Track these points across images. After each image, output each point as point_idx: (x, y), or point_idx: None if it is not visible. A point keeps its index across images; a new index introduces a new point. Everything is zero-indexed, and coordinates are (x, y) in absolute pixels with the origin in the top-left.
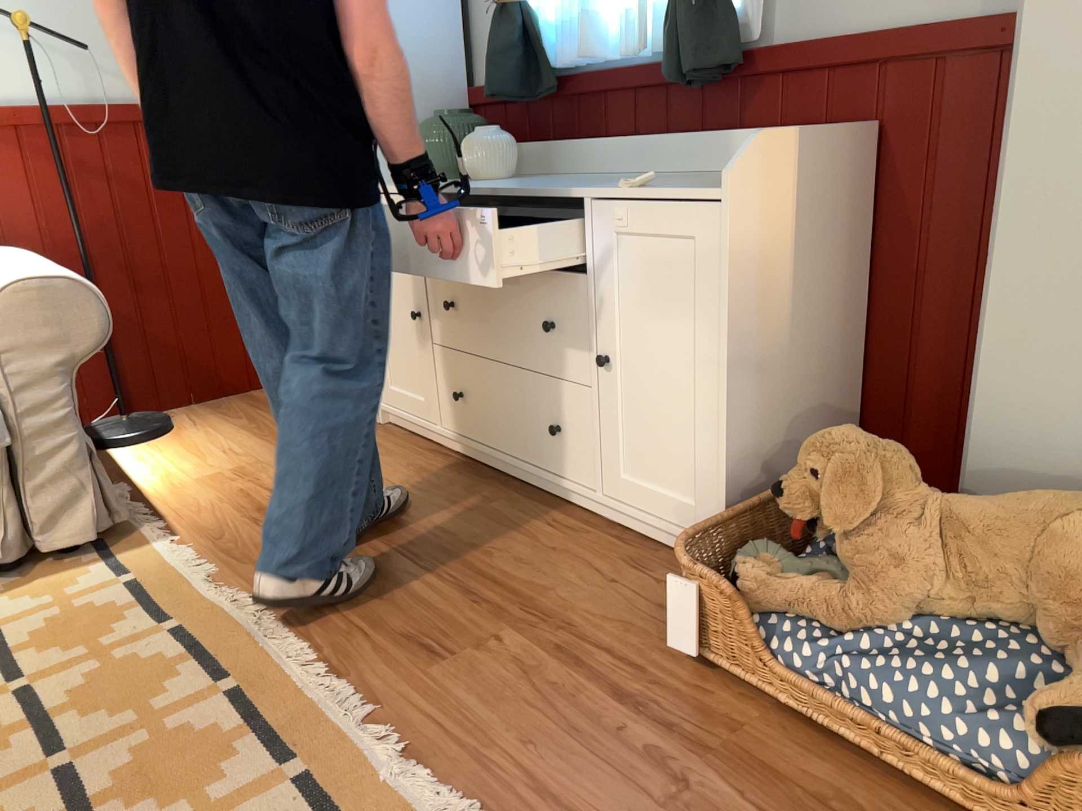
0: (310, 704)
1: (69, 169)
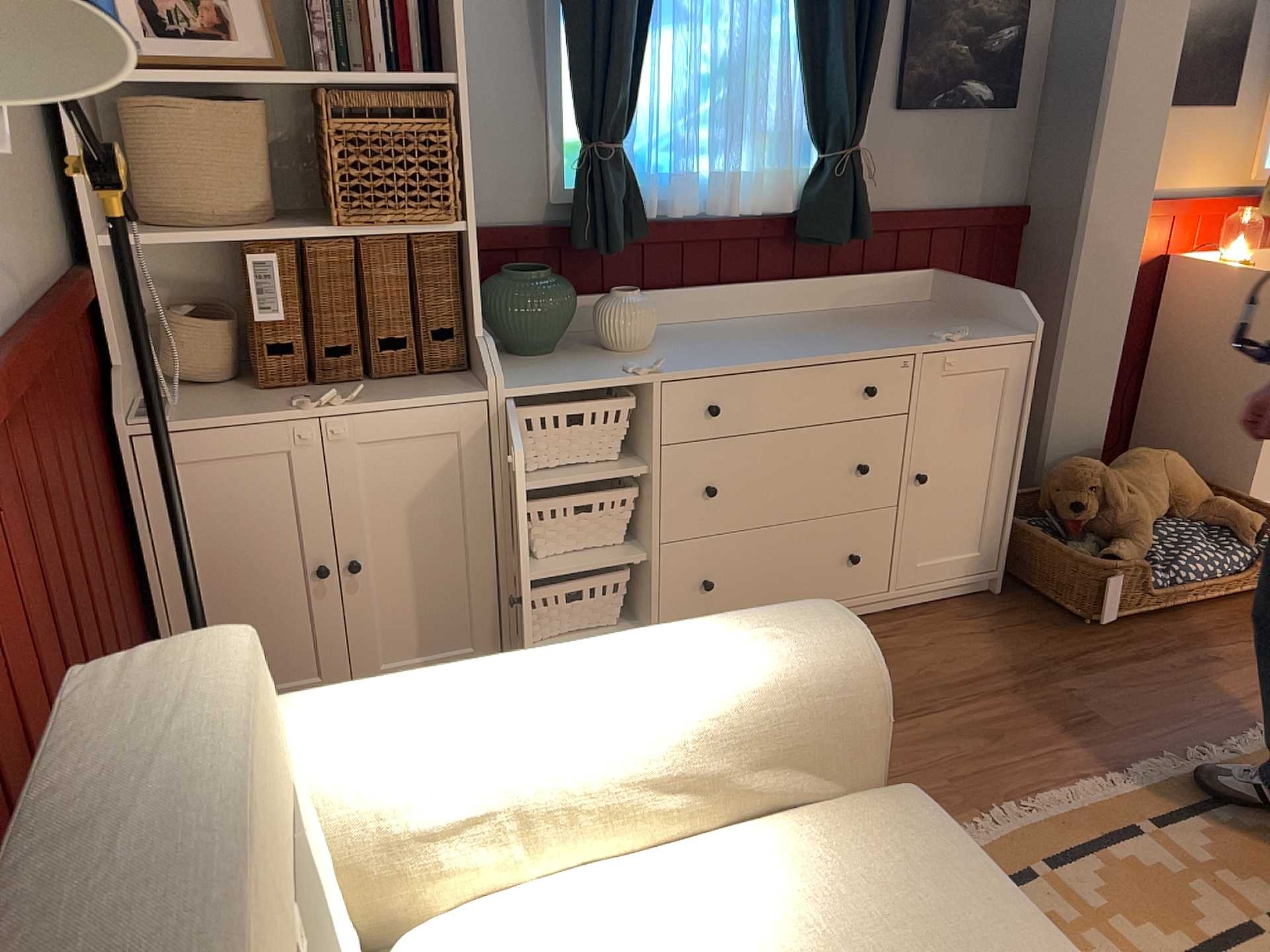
0: (1166, 782)
1: (13, 505)
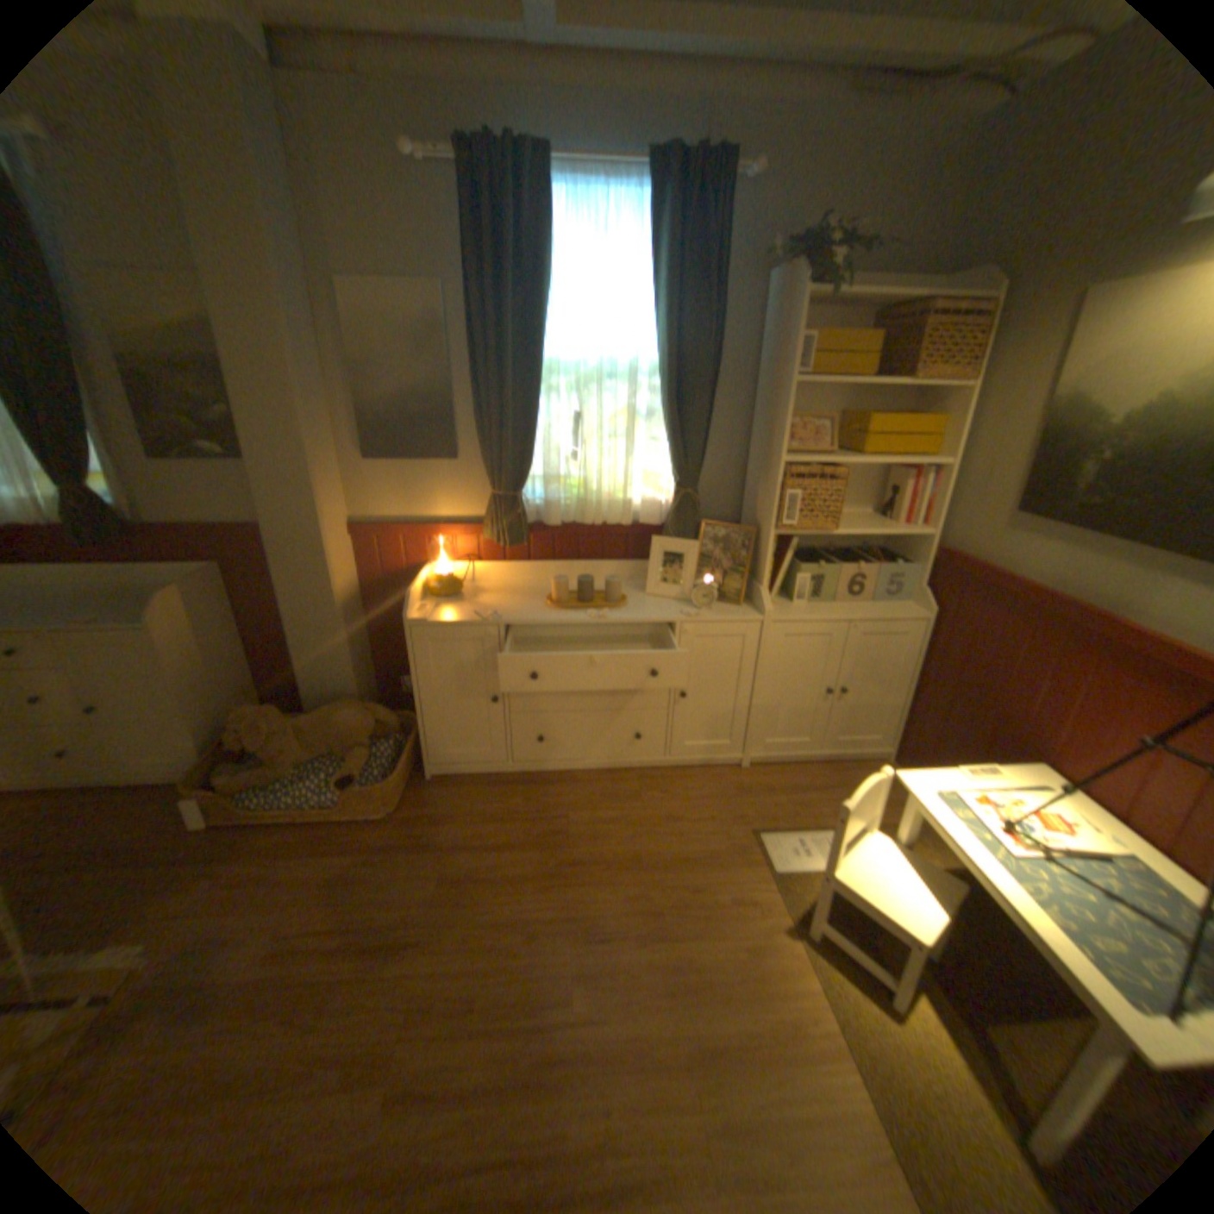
0: None
1: None
